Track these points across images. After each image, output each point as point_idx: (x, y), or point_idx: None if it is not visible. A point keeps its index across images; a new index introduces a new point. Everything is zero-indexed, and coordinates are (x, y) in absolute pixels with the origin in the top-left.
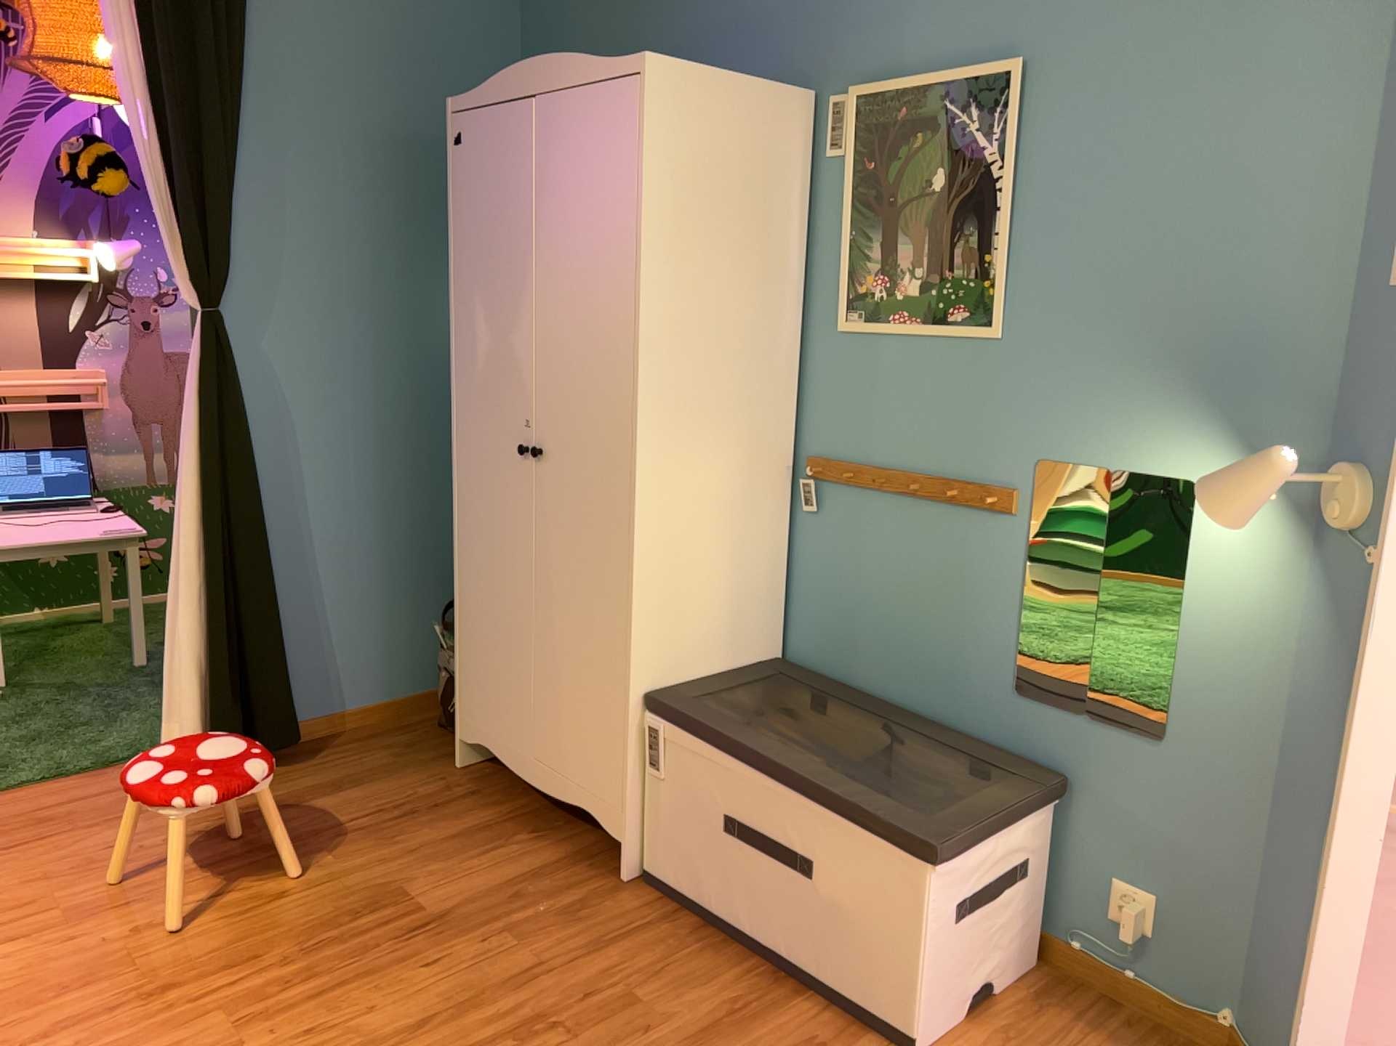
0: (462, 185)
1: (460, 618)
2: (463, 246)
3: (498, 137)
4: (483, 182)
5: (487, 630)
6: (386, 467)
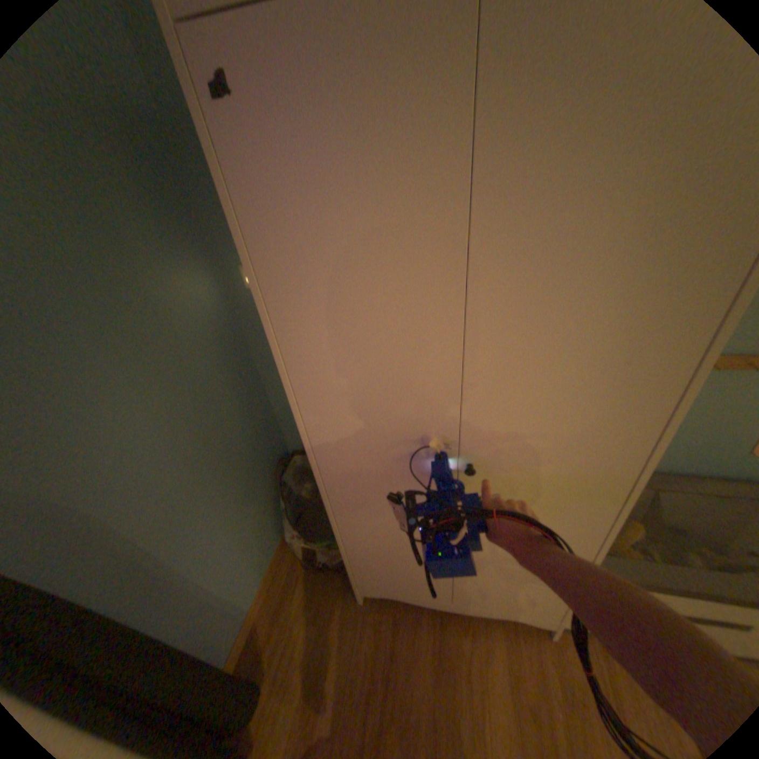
0: (256, 172)
1: (352, 551)
2: (283, 270)
3: (355, 61)
4: (319, 163)
5: (391, 557)
6: (197, 467)
